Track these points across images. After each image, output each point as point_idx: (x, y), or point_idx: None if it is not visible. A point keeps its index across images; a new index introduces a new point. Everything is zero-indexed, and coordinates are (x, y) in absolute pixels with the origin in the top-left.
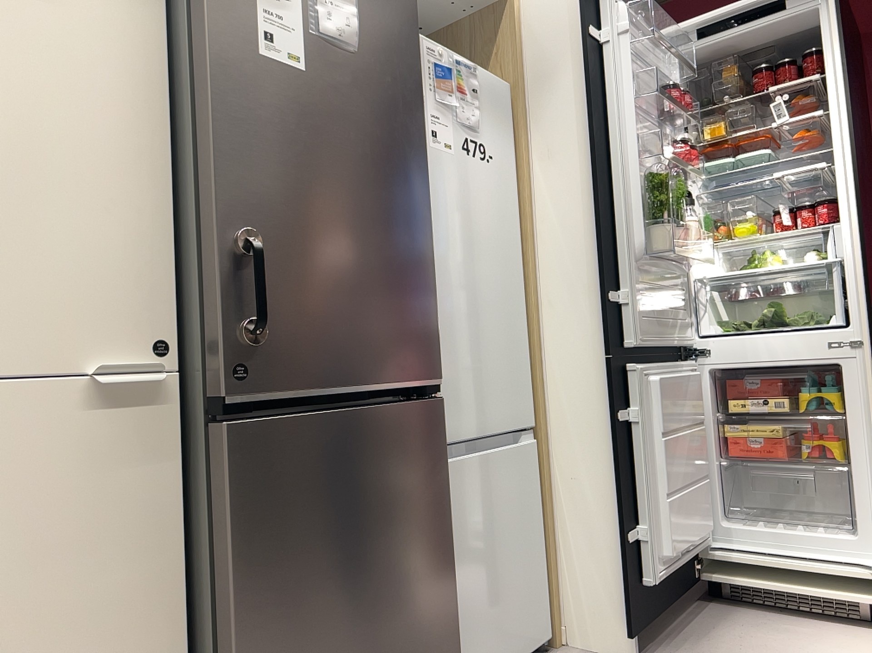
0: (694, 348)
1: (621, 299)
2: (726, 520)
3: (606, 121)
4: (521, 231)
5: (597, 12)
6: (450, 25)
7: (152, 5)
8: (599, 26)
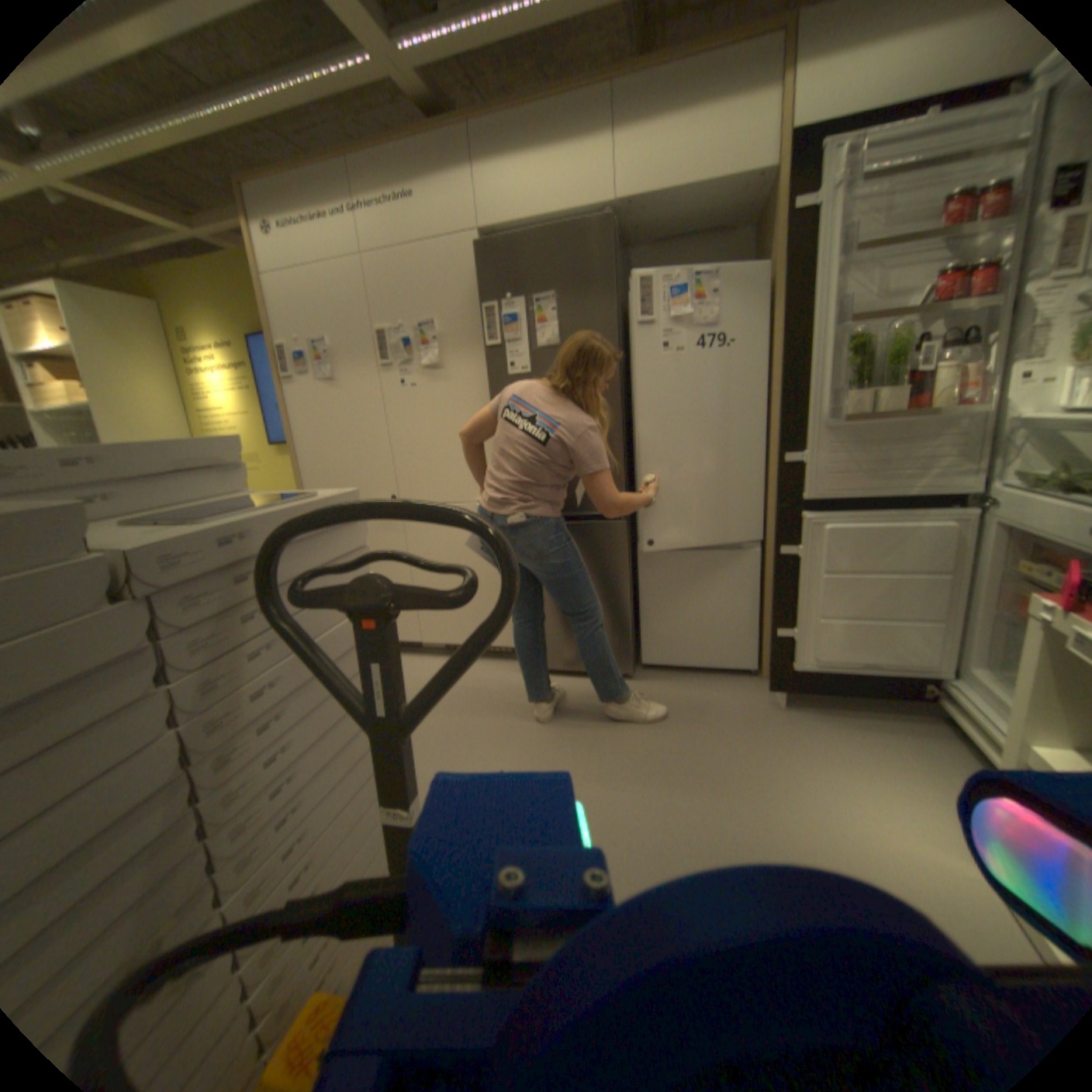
0: (987, 496)
1: (801, 459)
2: (986, 670)
3: (810, 292)
4: (770, 391)
5: (817, 170)
6: (765, 195)
7: (485, 361)
8: (816, 187)
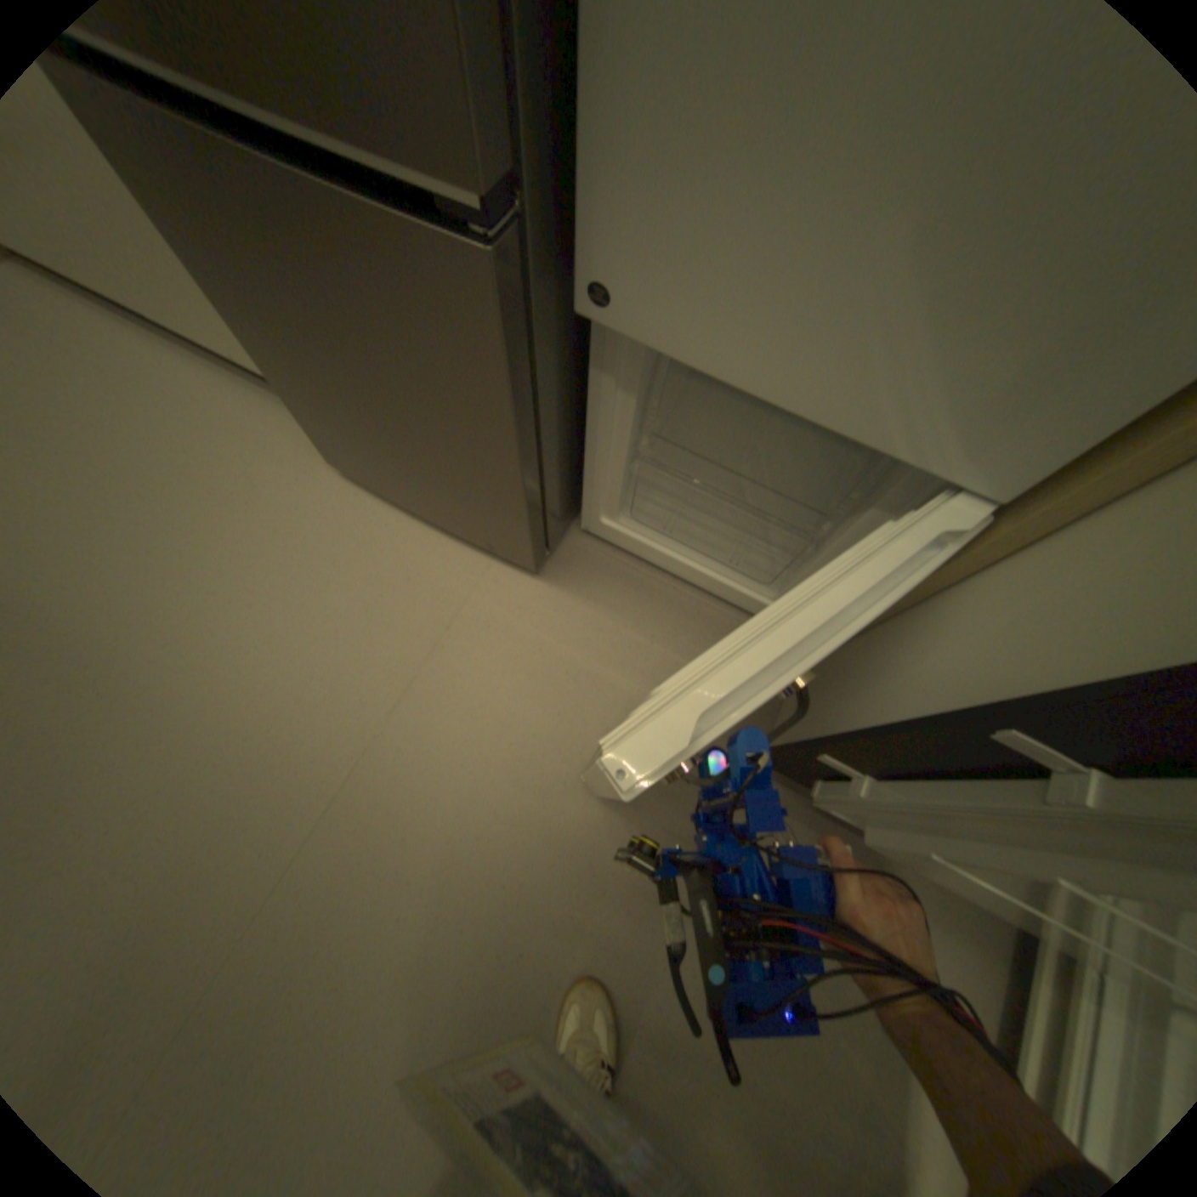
0: None
1: None
2: None
3: None
4: None
5: None
6: None
7: None
8: None
